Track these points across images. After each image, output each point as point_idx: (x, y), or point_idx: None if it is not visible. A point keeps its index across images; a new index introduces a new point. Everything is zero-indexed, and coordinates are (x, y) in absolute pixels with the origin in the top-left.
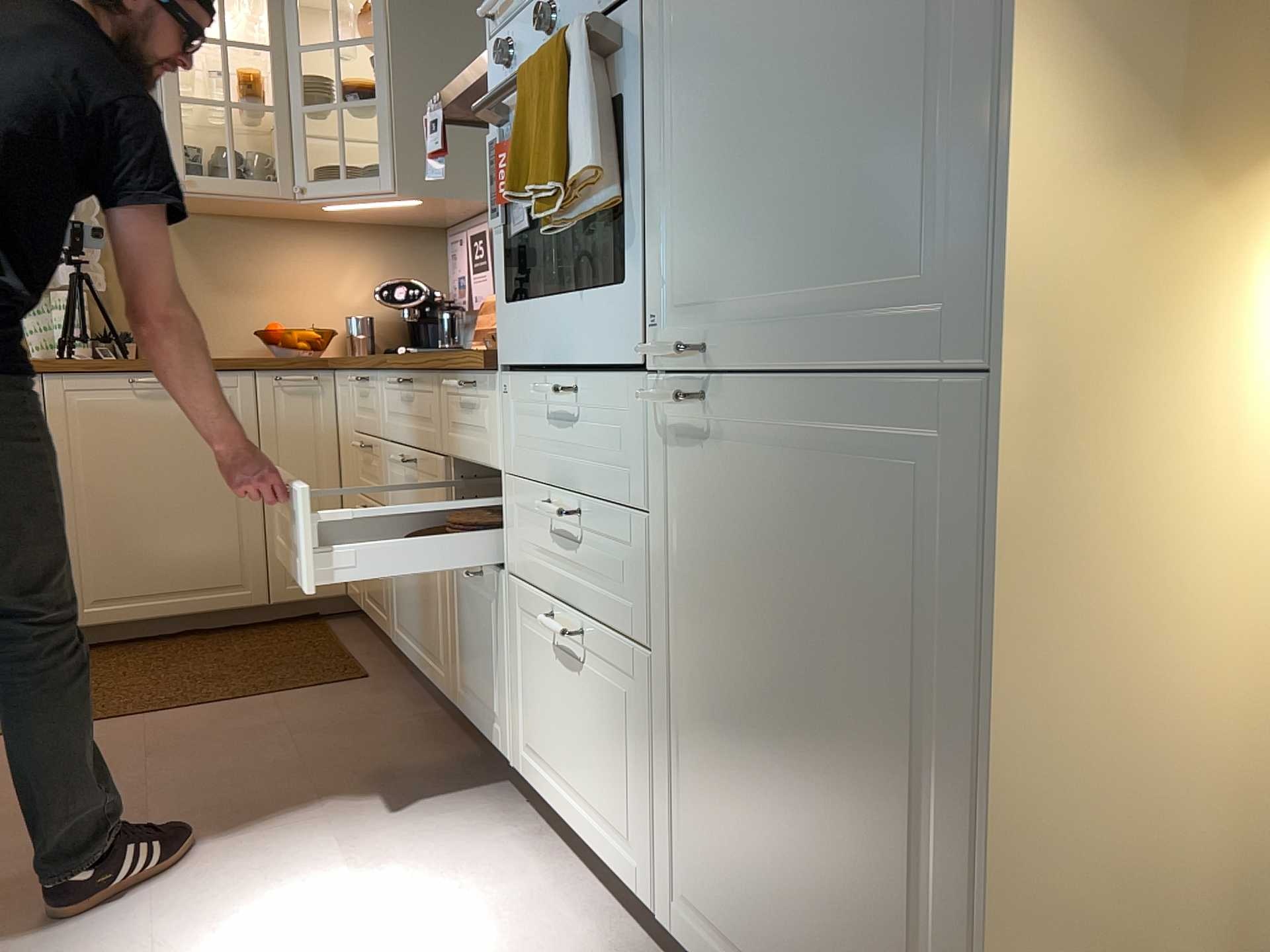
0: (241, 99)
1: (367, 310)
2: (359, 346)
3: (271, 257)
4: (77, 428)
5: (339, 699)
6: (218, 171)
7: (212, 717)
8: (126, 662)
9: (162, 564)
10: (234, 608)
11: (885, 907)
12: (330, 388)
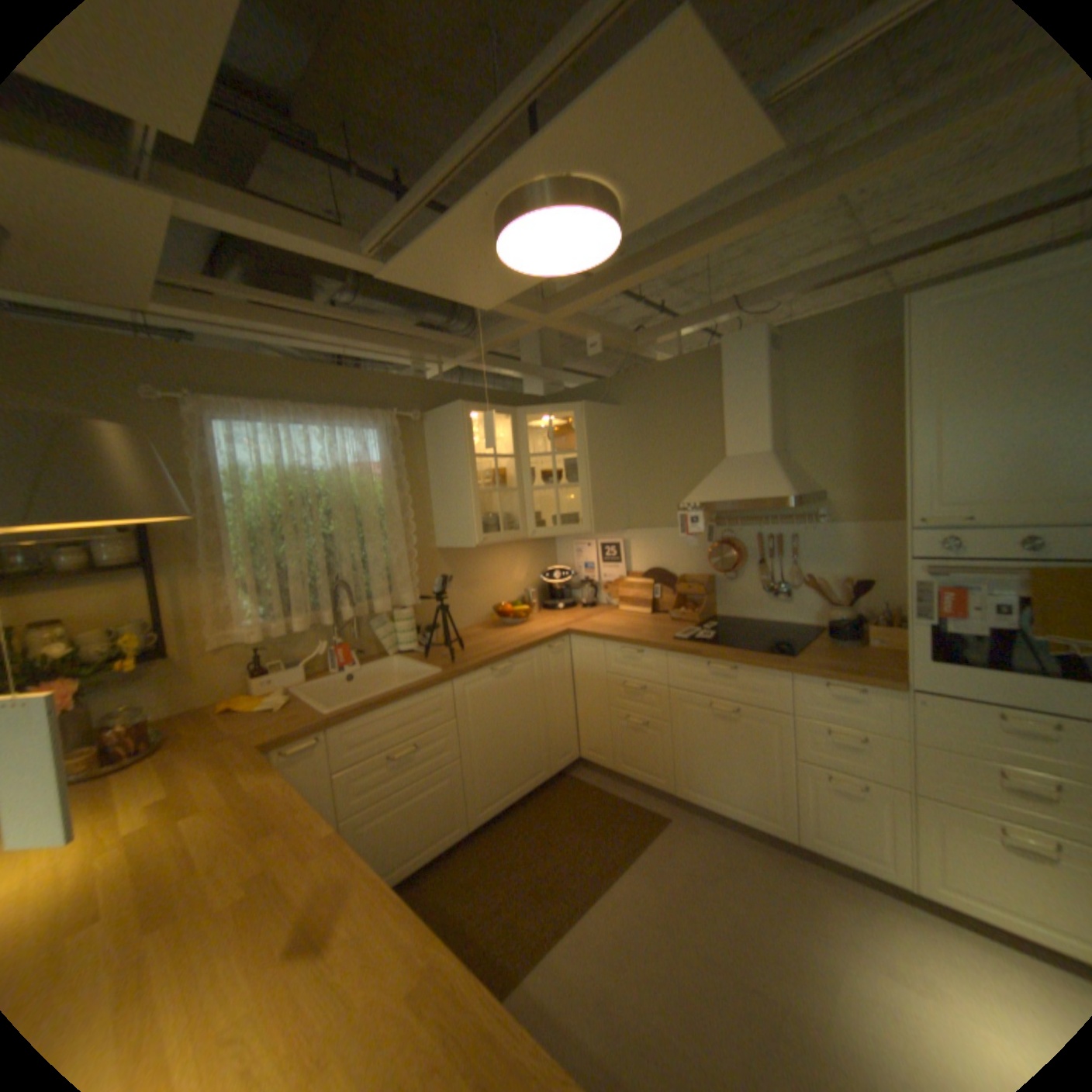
0: (494, 485)
1: (525, 584)
2: (535, 608)
3: (484, 565)
4: (468, 708)
5: (683, 844)
6: (487, 528)
7: (642, 883)
8: (514, 846)
9: (509, 775)
10: (538, 787)
11: None
12: (568, 646)
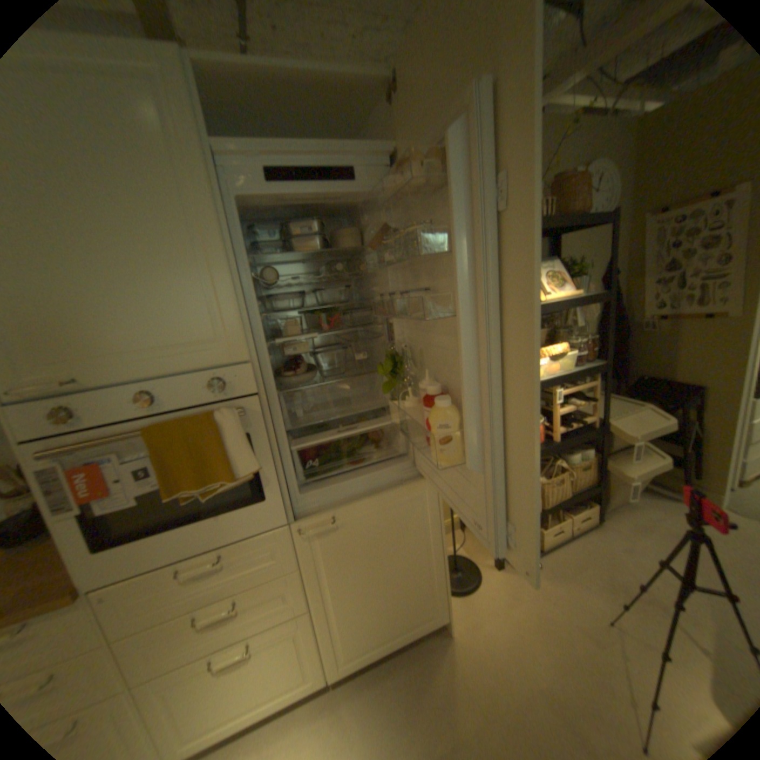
0: None
1: None
2: None
3: None
4: None
5: None
6: None
7: None
8: None
9: None
10: None
11: (417, 589)
12: None
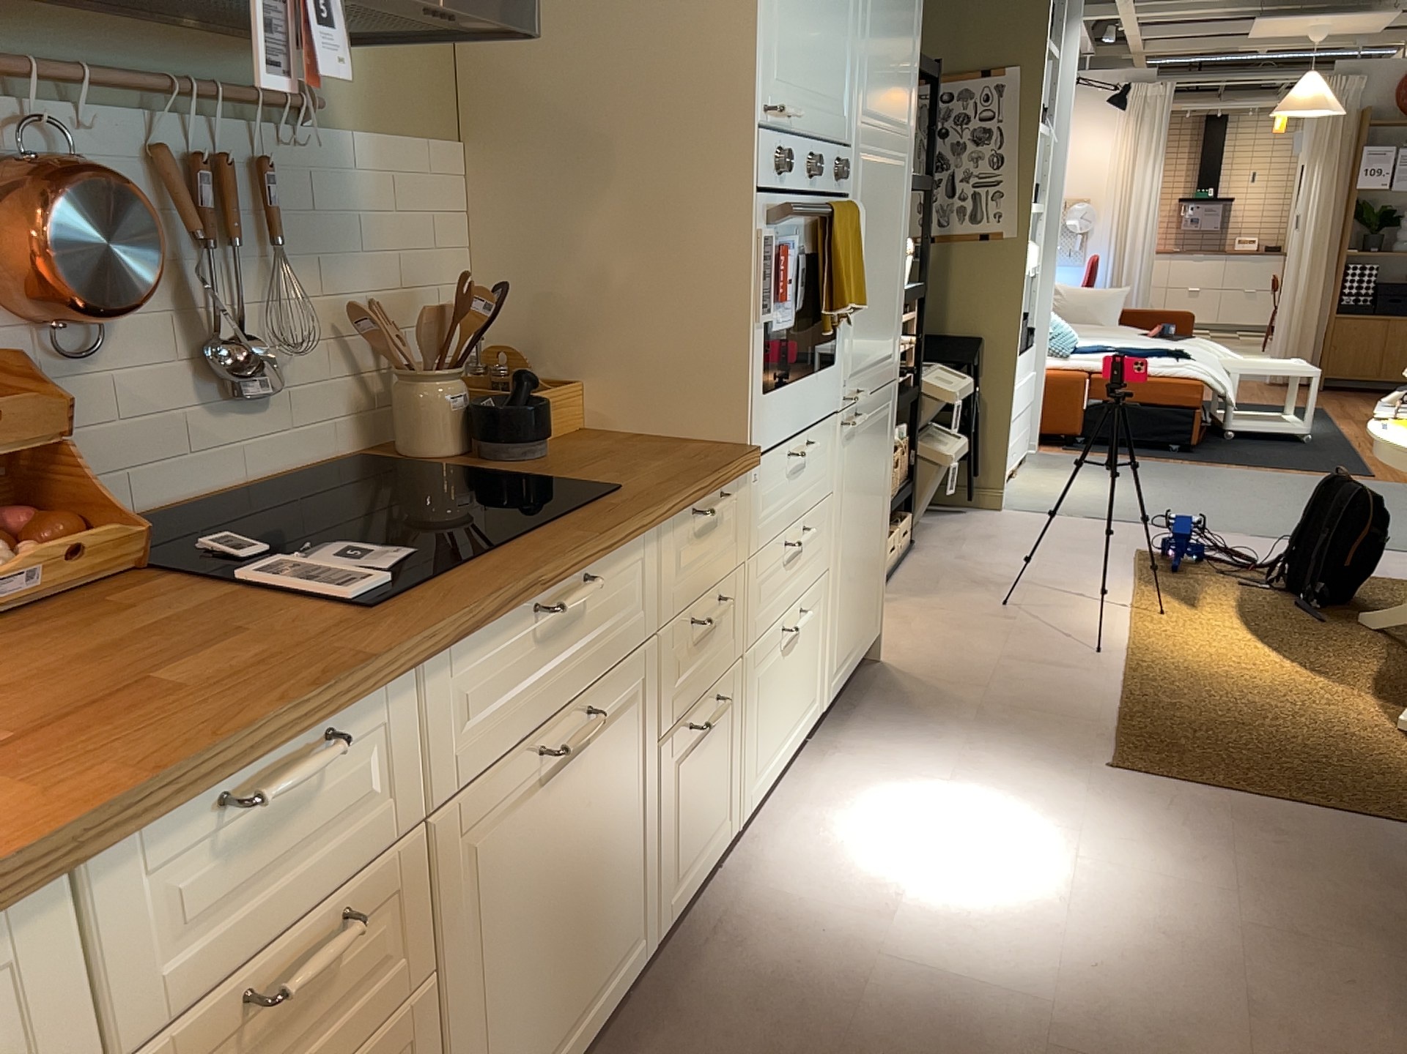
0: None
1: None
2: None
3: None
4: None
5: None
6: None
7: None
8: None
9: None
10: None
11: (875, 560)
12: None
